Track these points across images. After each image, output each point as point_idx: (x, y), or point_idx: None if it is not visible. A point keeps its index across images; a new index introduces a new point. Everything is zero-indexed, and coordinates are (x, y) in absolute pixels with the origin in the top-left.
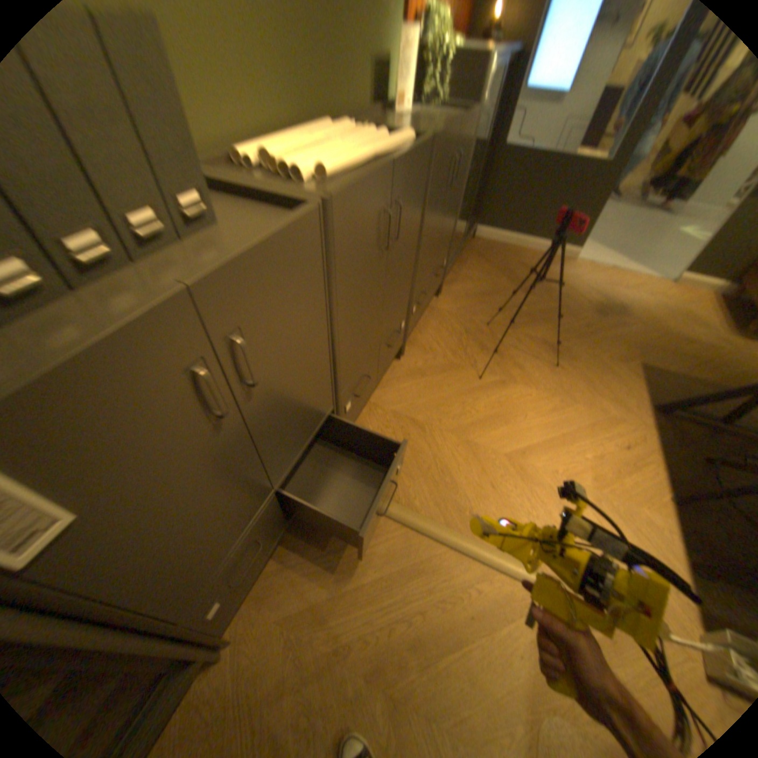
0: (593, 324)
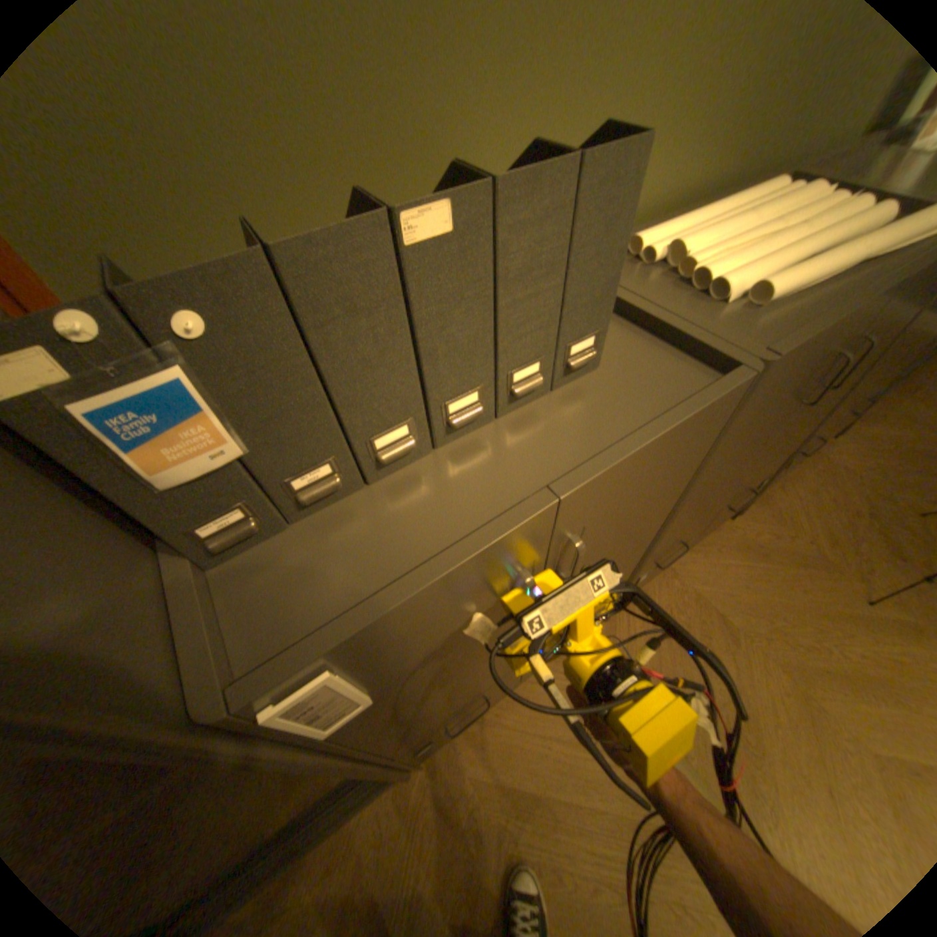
0: None
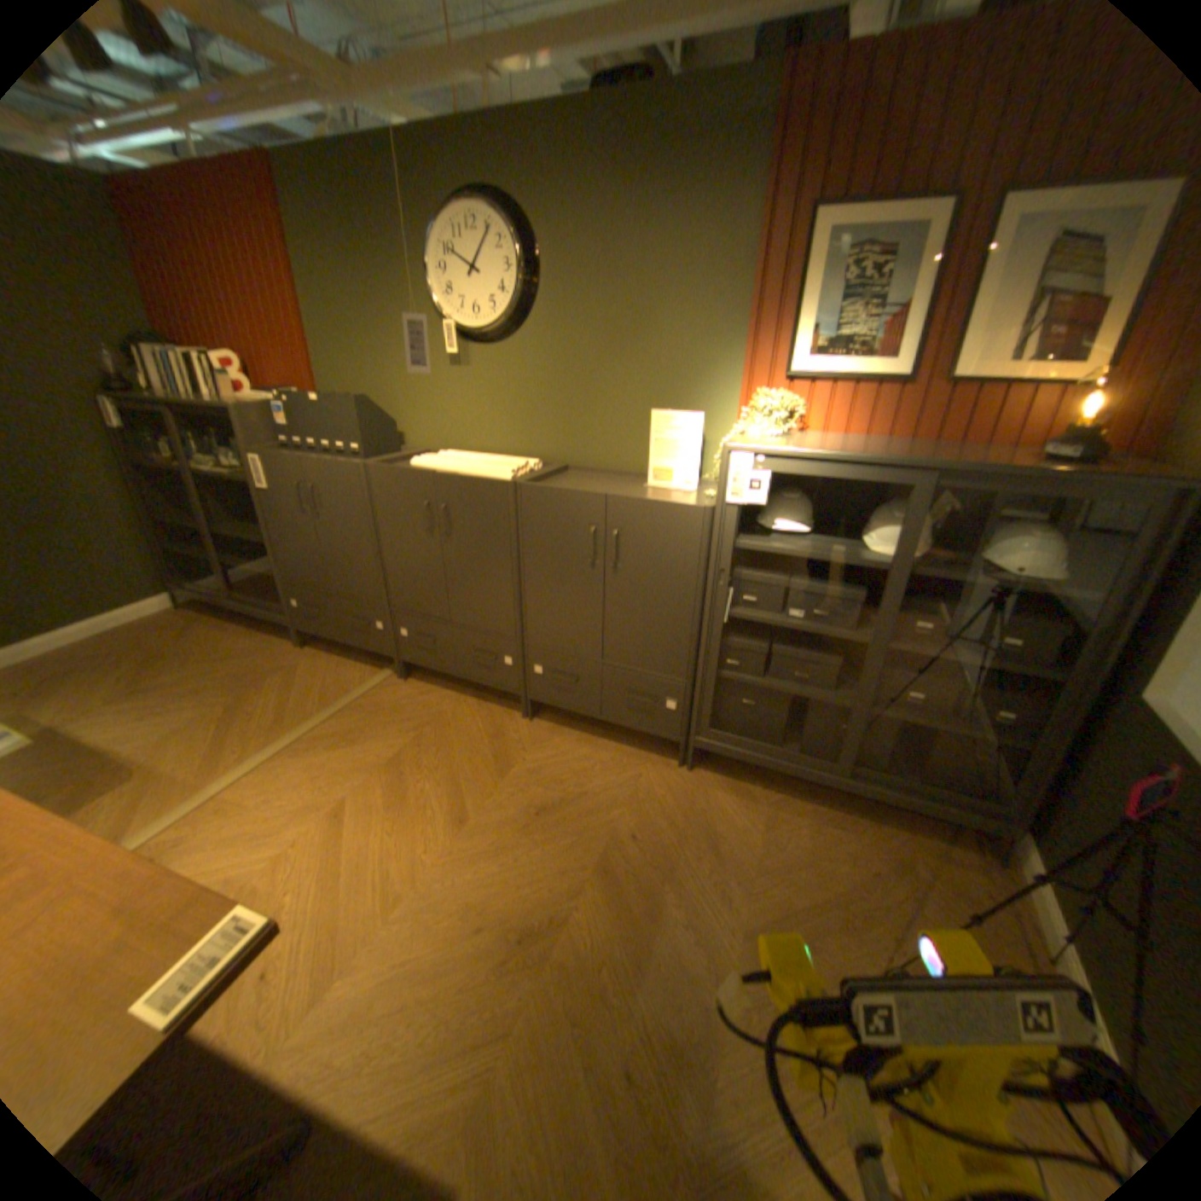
0: (642, 1111)
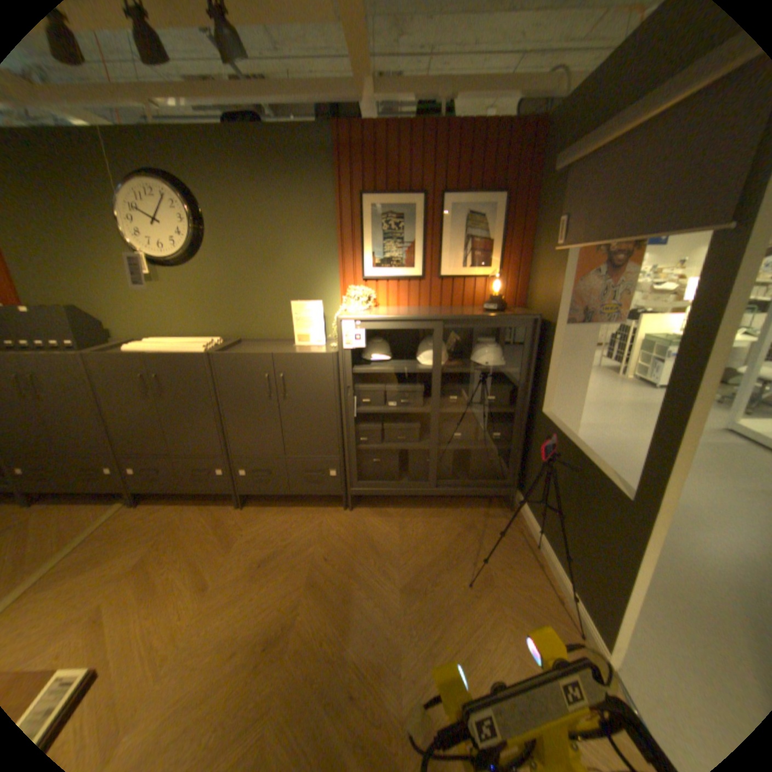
0: (363, 711)
